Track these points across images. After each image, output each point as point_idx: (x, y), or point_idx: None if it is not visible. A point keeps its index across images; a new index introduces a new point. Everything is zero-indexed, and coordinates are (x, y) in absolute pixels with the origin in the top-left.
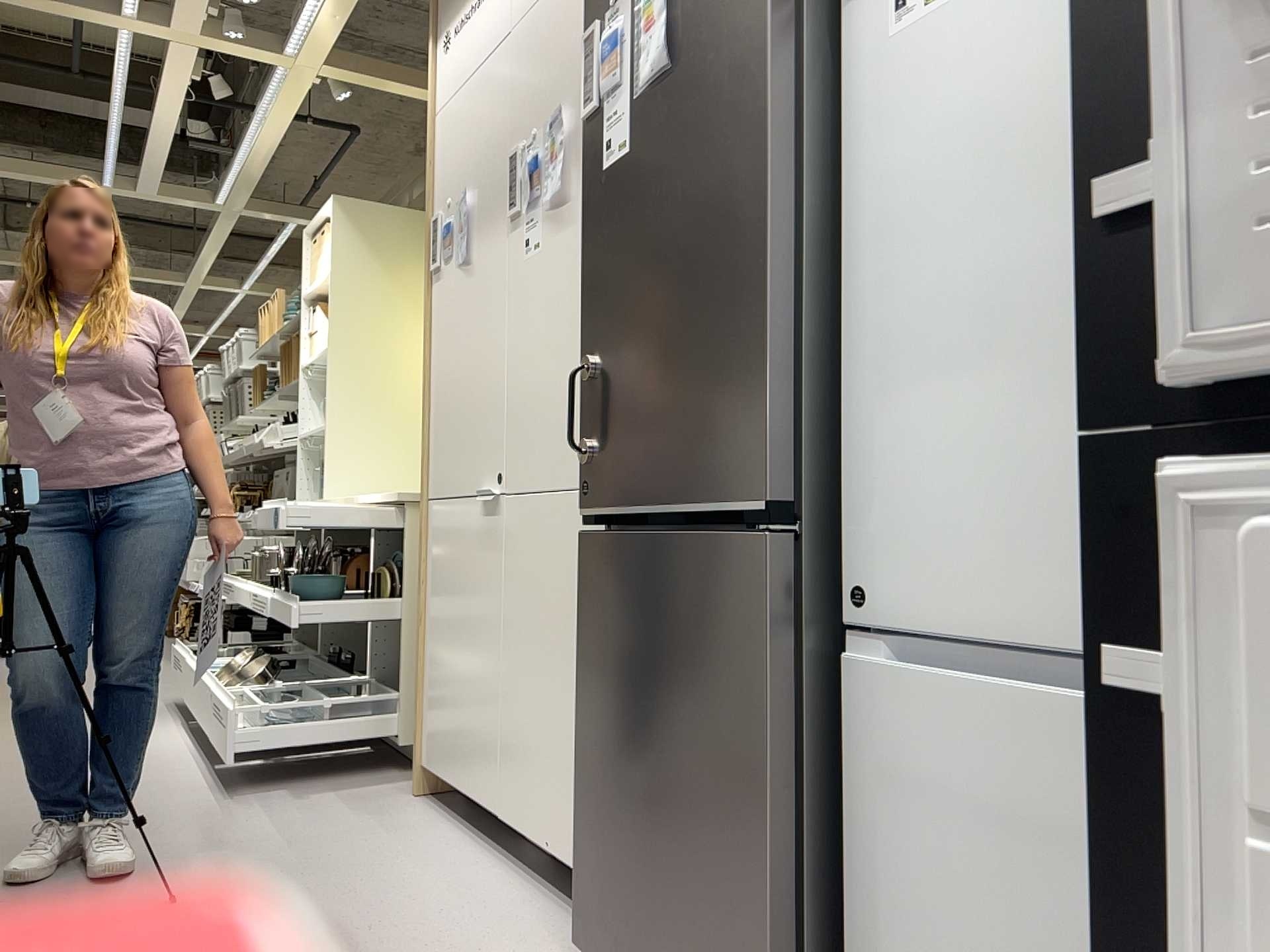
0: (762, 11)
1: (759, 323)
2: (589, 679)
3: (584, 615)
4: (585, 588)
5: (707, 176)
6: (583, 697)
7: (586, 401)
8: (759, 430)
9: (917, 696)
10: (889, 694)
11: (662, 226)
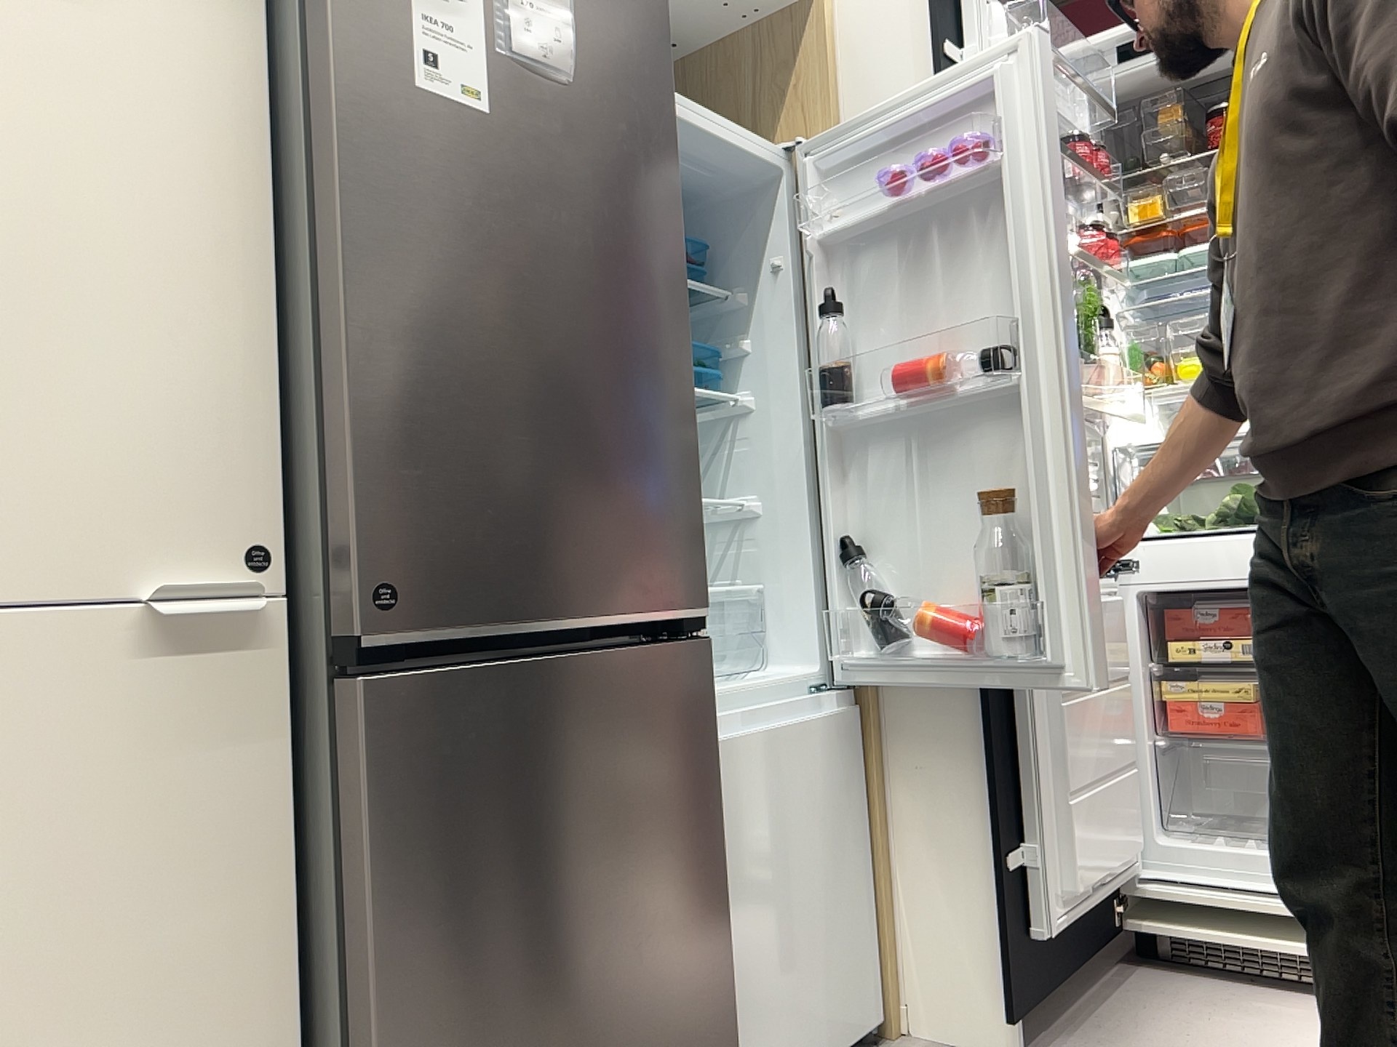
0: (670, 140)
1: (687, 436)
2: (417, 924)
3: (387, 820)
4: (385, 772)
5: (623, 251)
6: (394, 967)
7: (371, 443)
8: (693, 537)
9: (733, 753)
10: (718, 760)
11: (559, 263)
